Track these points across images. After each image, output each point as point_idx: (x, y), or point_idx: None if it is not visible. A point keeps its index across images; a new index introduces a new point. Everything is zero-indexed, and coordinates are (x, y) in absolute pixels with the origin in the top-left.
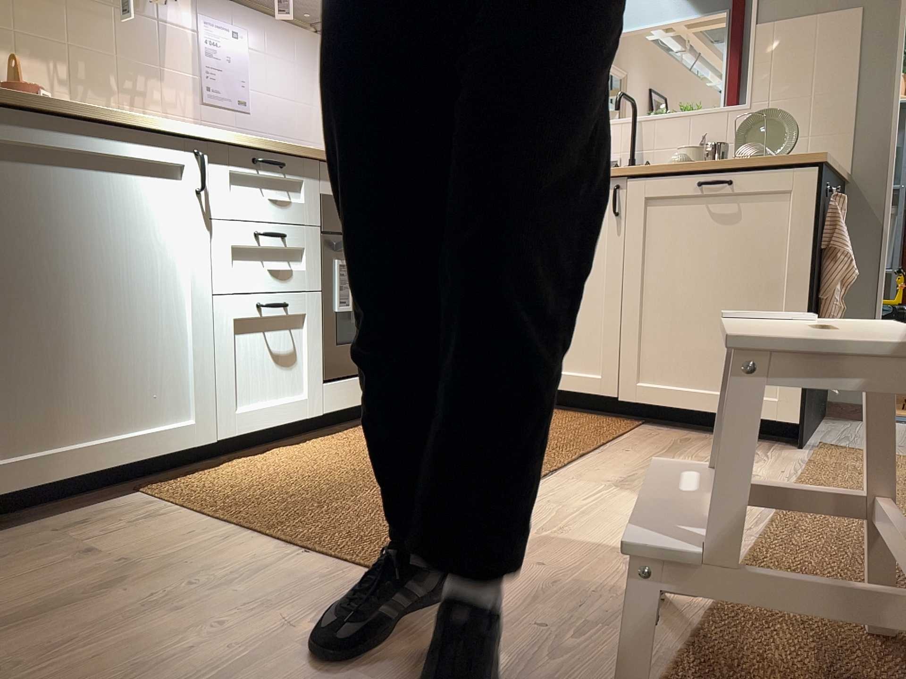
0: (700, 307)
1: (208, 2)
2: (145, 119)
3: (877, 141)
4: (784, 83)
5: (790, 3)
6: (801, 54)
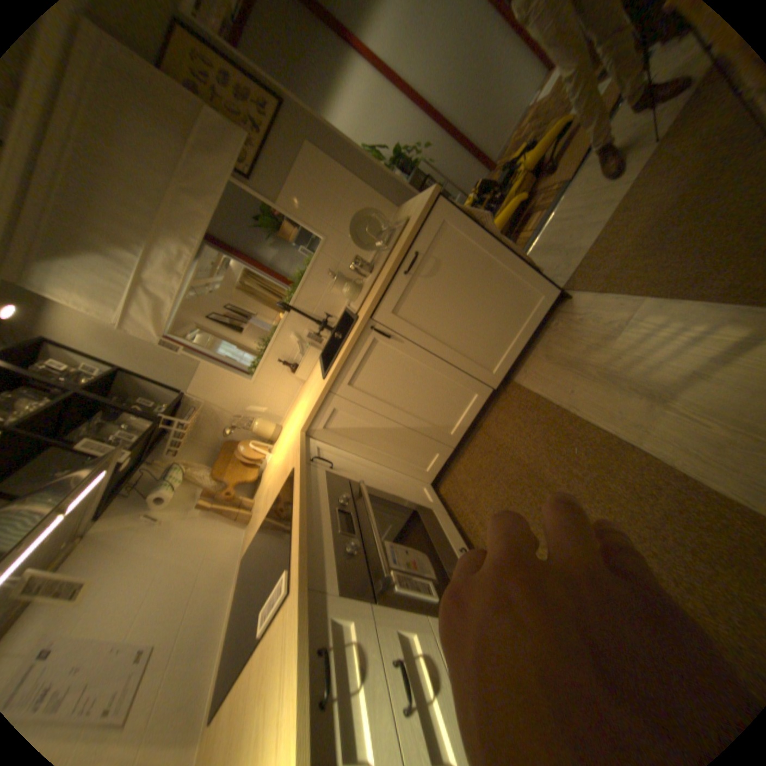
0: (476, 313)
1: None
2: None
3: (391, 181)
4: (326, 207)
5: (276, 174)
6: (314, 187)
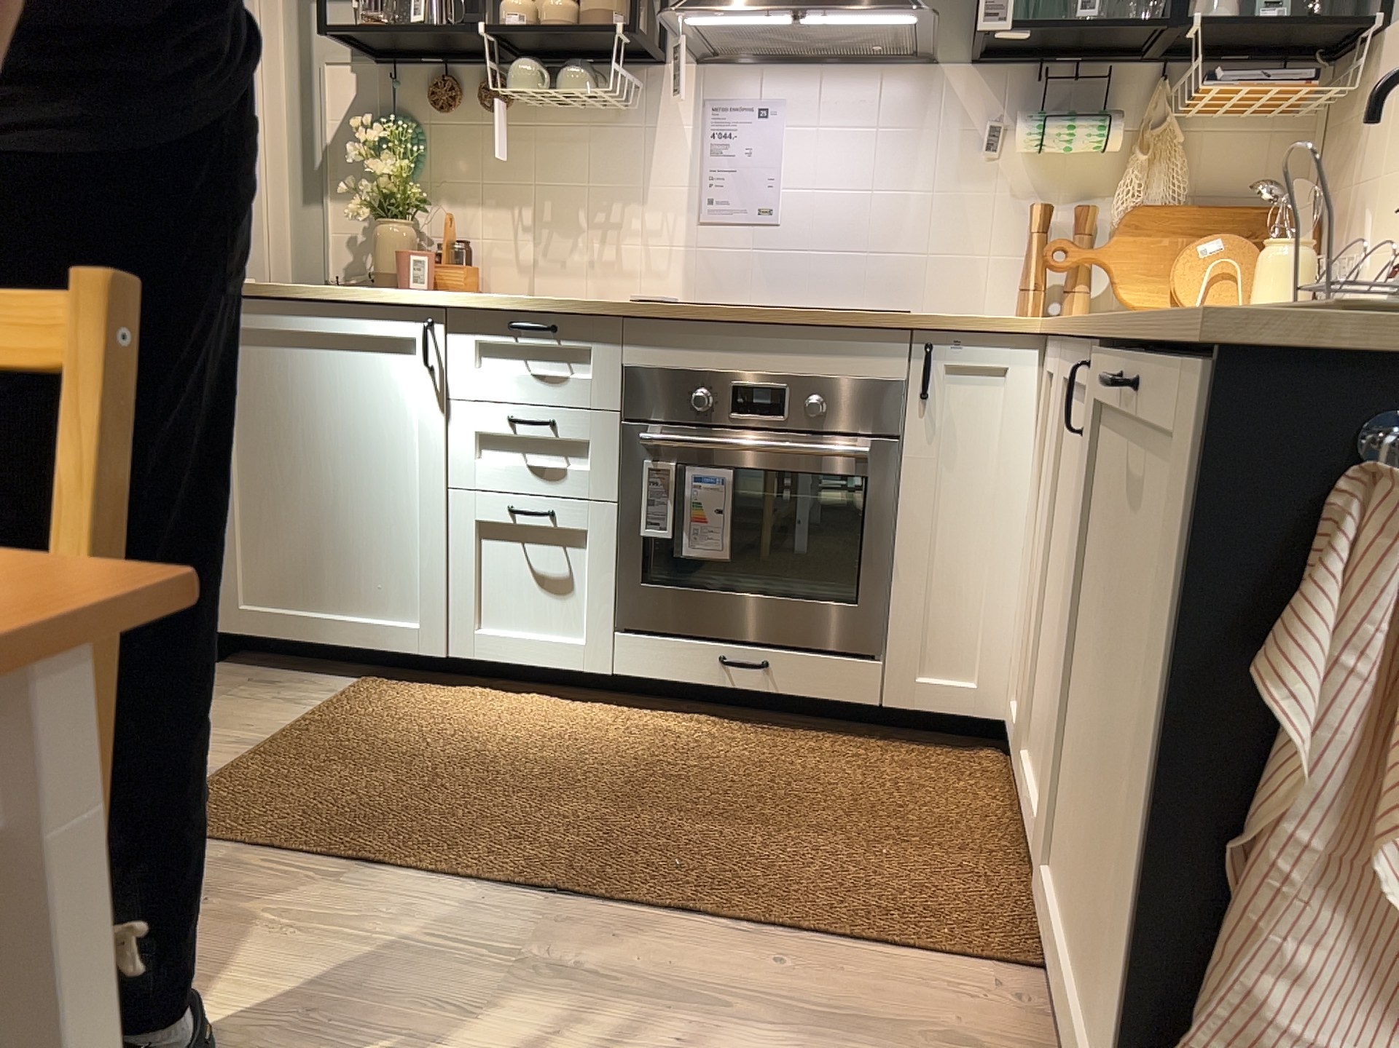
0: (1096, 739)
1: (717, 80)
2: (372, 294)
3: None
4: None
5: None
6: None
